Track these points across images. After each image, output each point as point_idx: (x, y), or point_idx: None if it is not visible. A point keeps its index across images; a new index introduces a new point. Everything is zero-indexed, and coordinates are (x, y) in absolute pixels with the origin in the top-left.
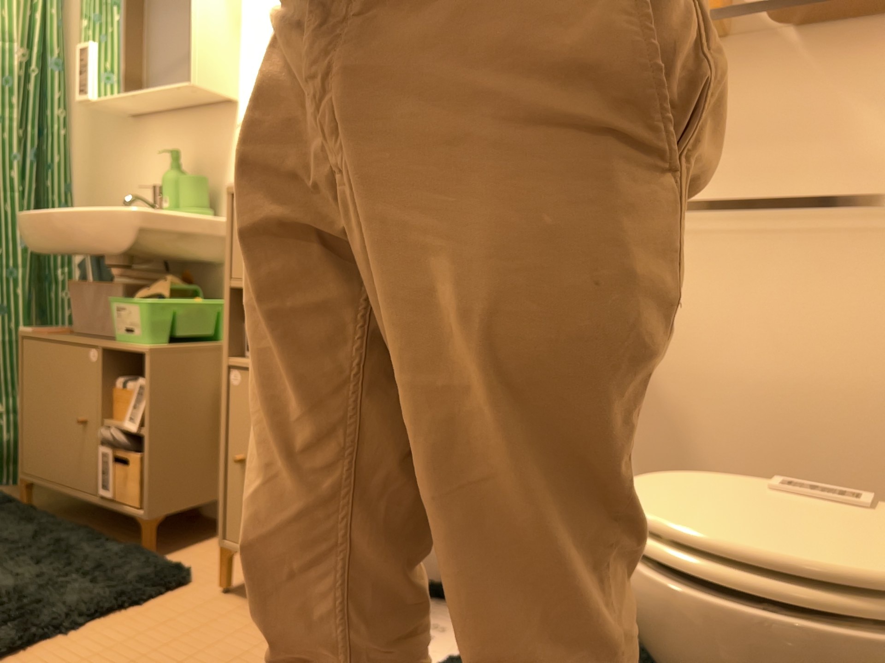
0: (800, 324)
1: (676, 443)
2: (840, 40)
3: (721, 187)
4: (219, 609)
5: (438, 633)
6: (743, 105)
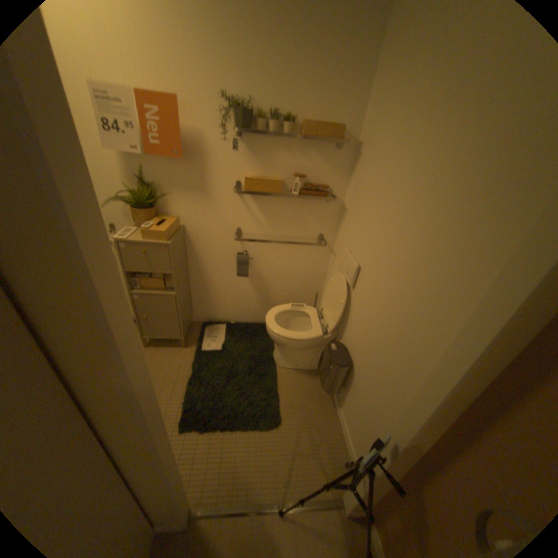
0: (292, 261)
1: (265, 285)
2: (305, 198)
3: (276, 230)
4: (150, 353)
5: (215, 338)
6: (283, 210)
